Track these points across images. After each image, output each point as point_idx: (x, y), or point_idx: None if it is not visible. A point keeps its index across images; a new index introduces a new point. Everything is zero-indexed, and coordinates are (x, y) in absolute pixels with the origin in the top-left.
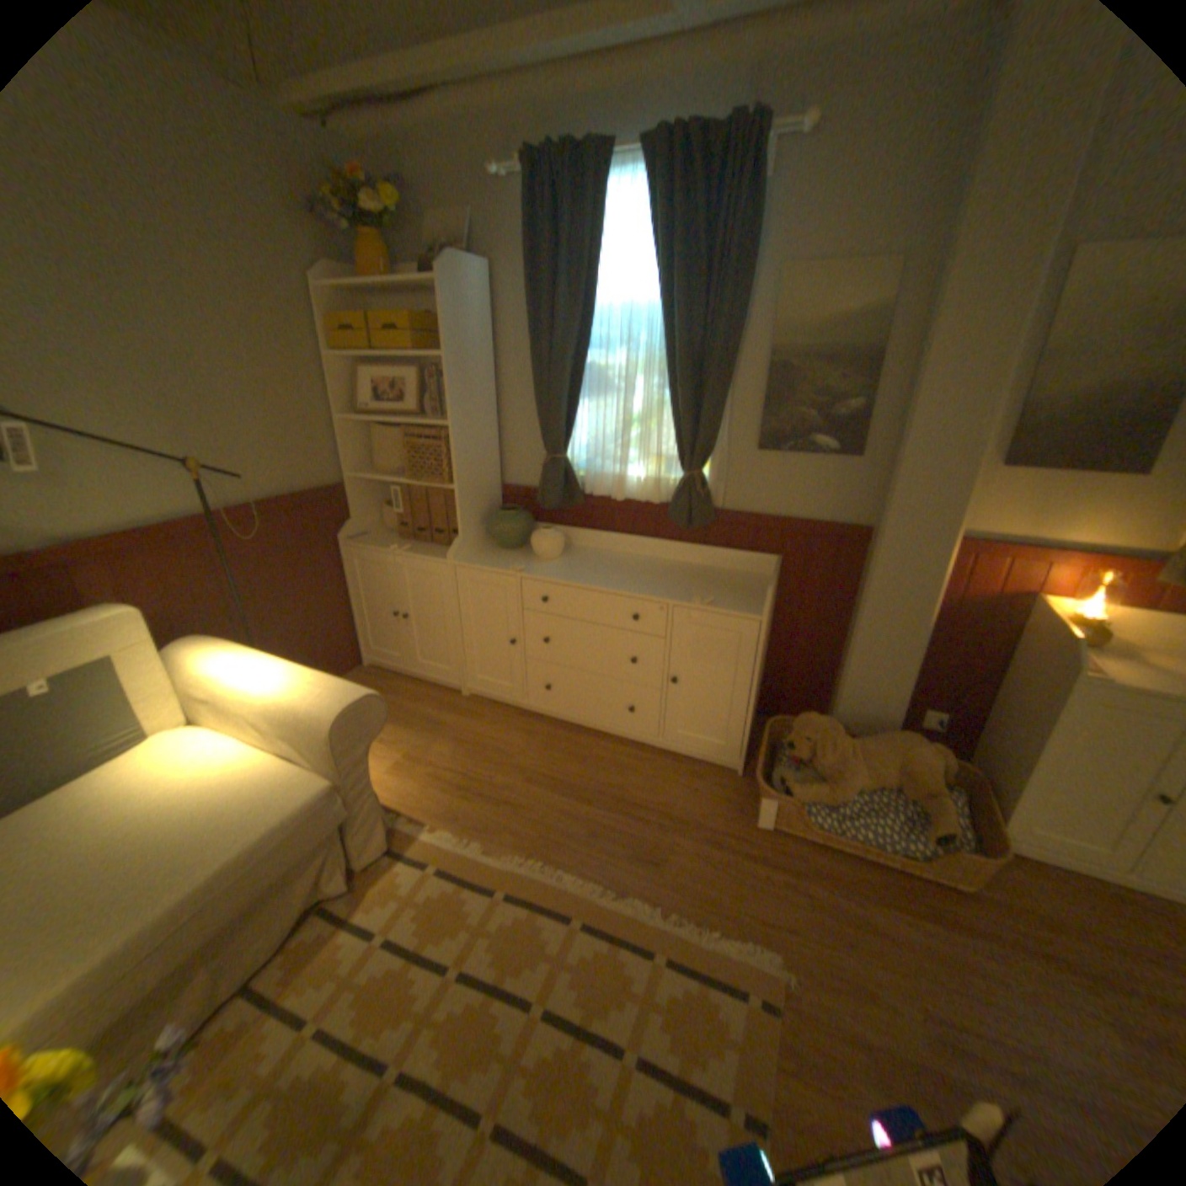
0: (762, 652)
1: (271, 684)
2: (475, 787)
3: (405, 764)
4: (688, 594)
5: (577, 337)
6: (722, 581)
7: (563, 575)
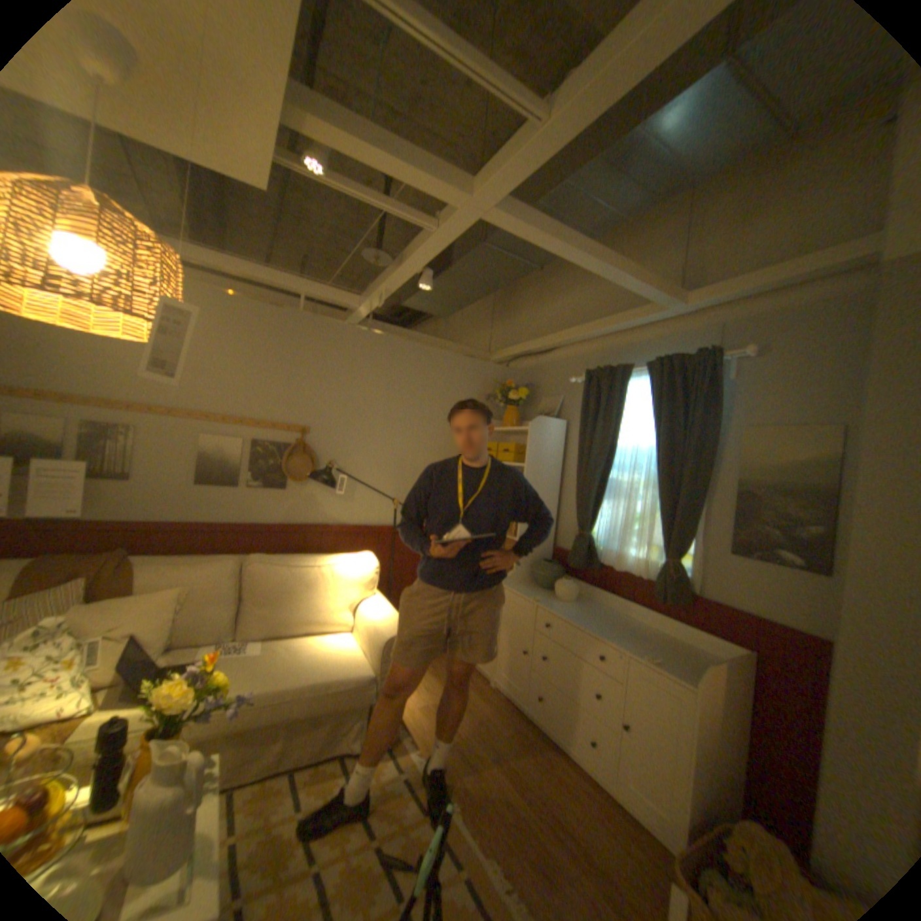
0: (705, 731)
1: (376, 614)
2: (461, 747)
3: (431, 711)
4: (647, 654)
5: (602, 462)
6: (691, 657)
7: (564, 613)
